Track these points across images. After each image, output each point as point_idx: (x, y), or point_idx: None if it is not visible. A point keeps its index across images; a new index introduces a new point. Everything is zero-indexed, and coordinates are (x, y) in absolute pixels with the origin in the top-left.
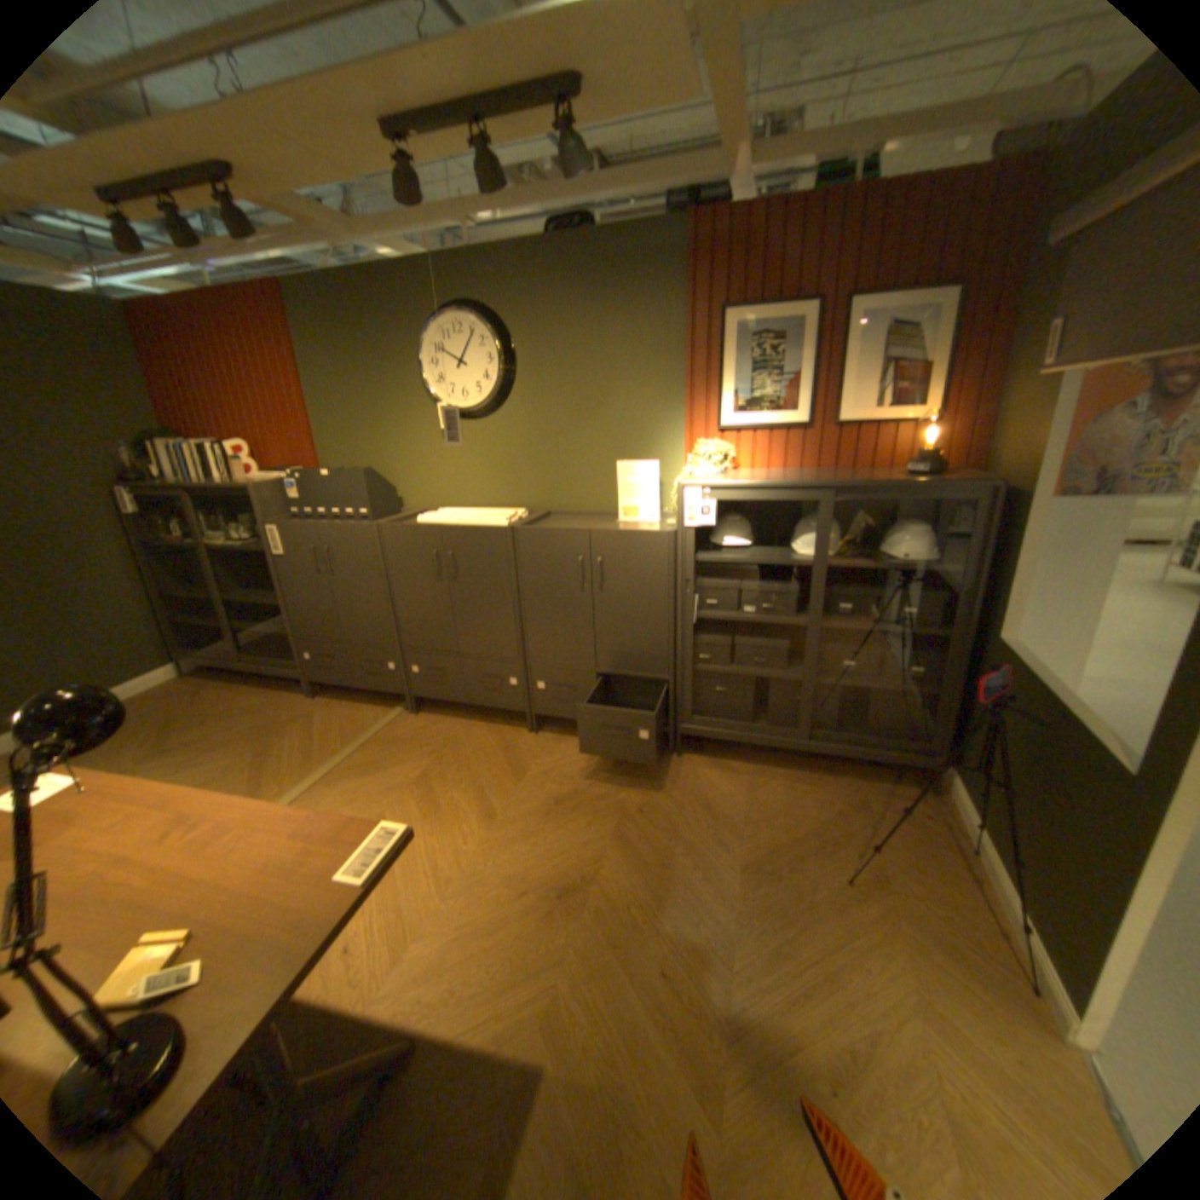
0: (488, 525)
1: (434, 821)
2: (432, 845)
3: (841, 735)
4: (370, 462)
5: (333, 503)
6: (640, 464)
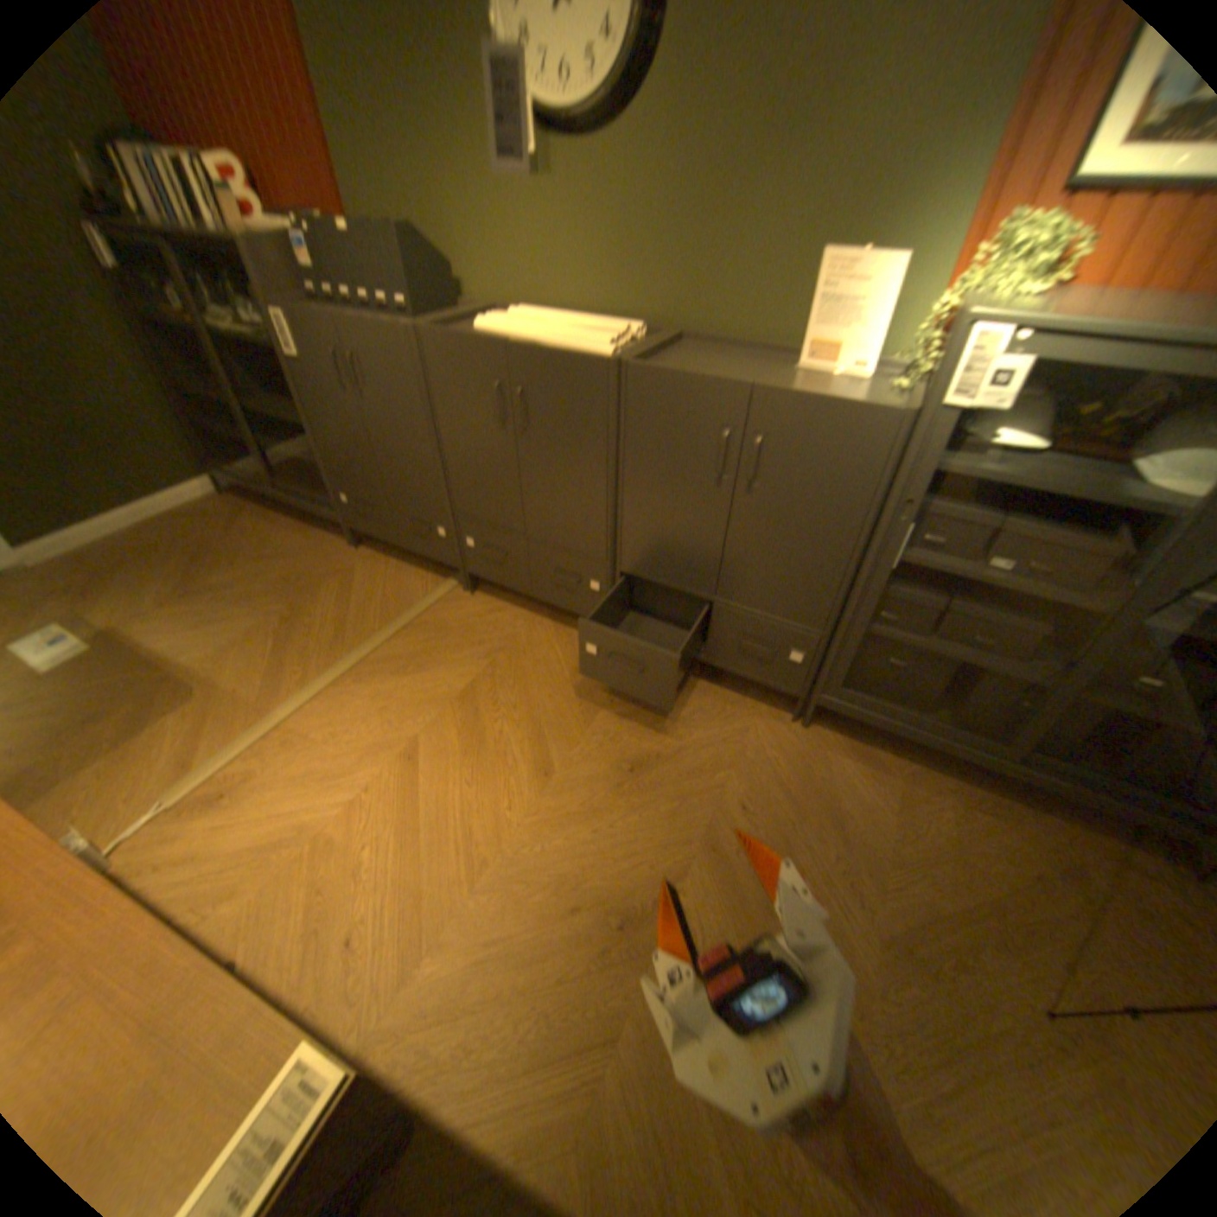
0: (579, 348)
1: (475, 764)
2: (469, 801)
3: (1079, 770)
4: (412, 213)
5: (357, 281)
6: (870, 254)
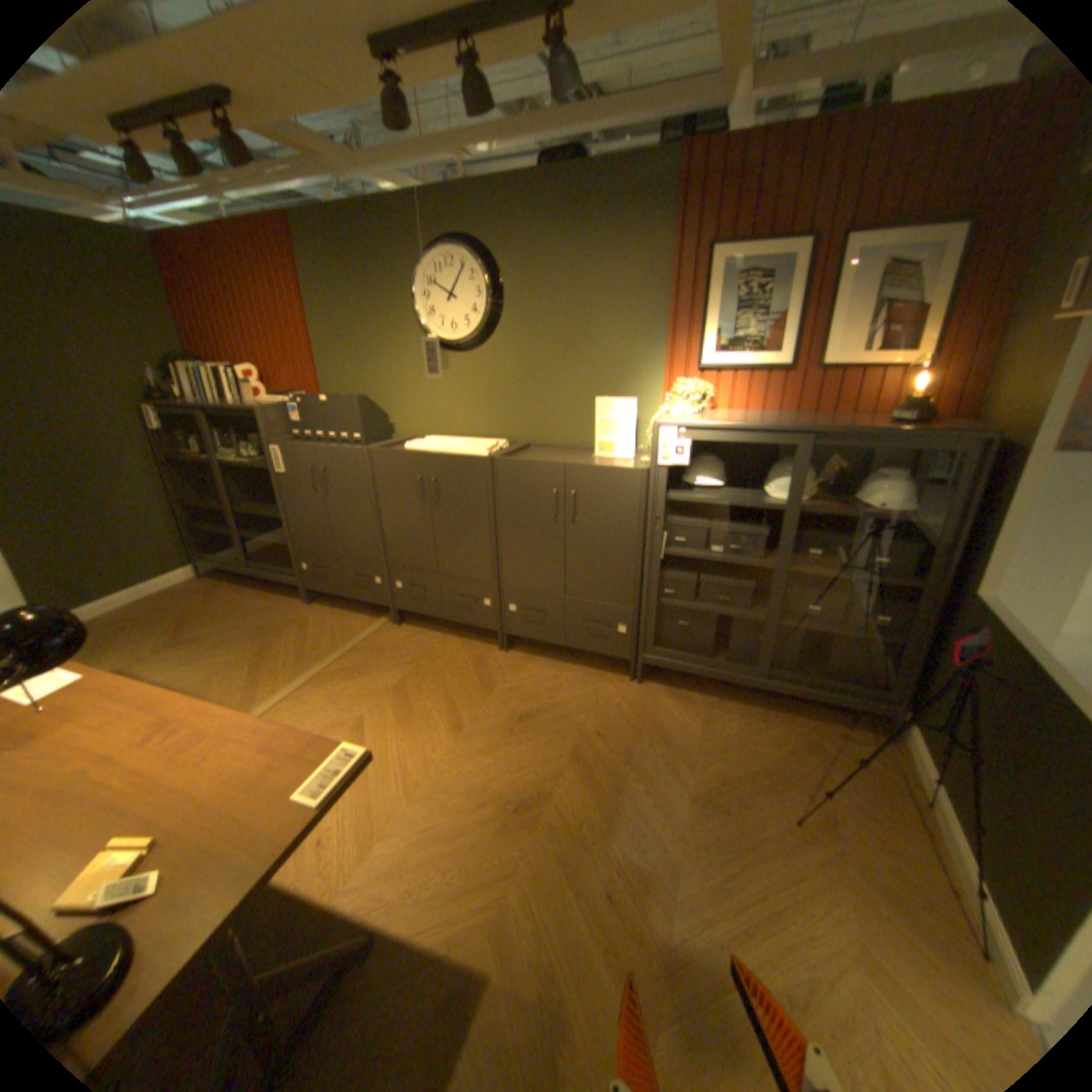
0: (469, 454)
1: (407, 728)
2: (404, 750)
3: (800, 677)
4: (365, 390)
5: (330, 427)
6: (618, 400)
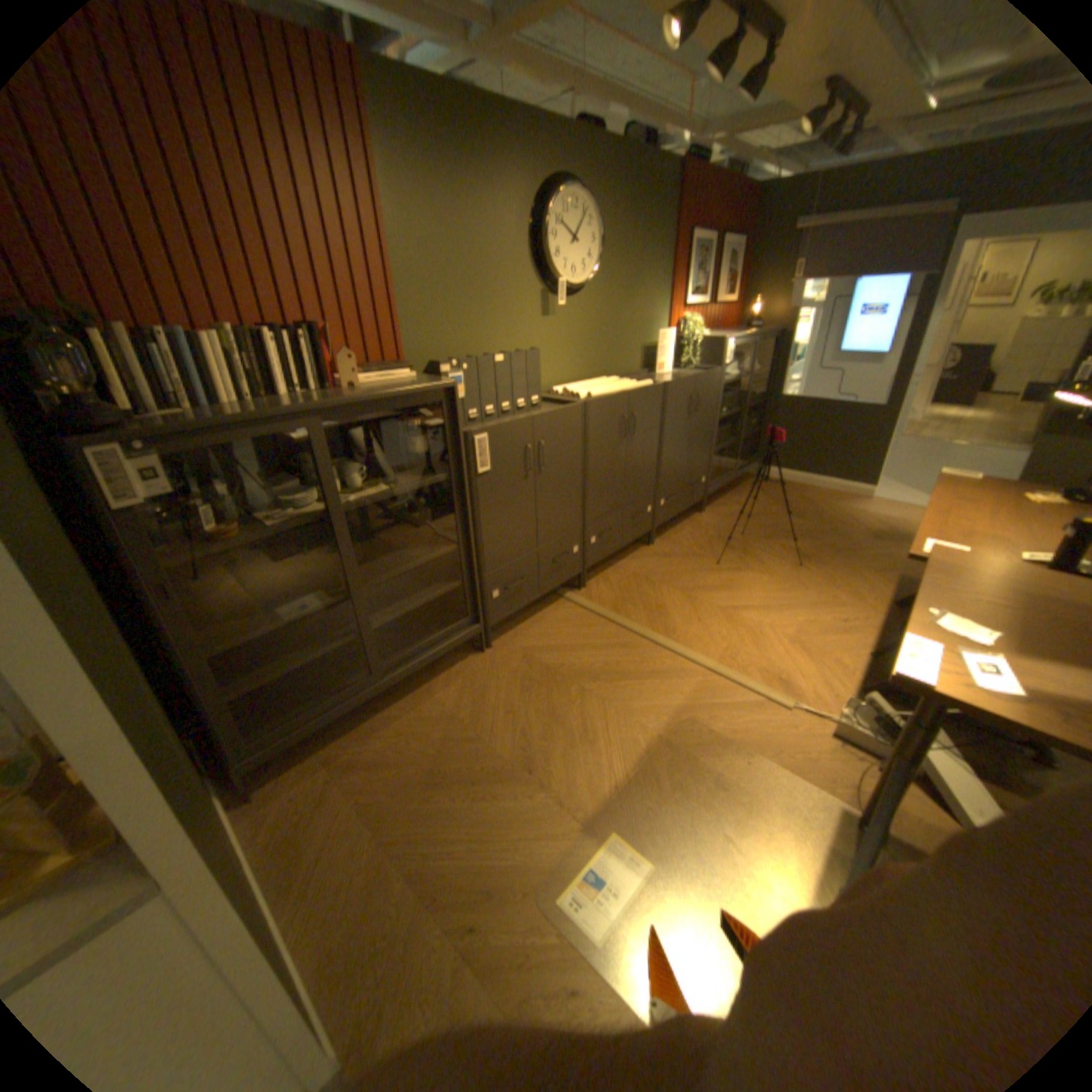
0: (642, 385)
1: (737, 589)
2: (760, 591)
3: (743, 464)
4: (470, 347)
5: (505, 395)
6: (670, 330)
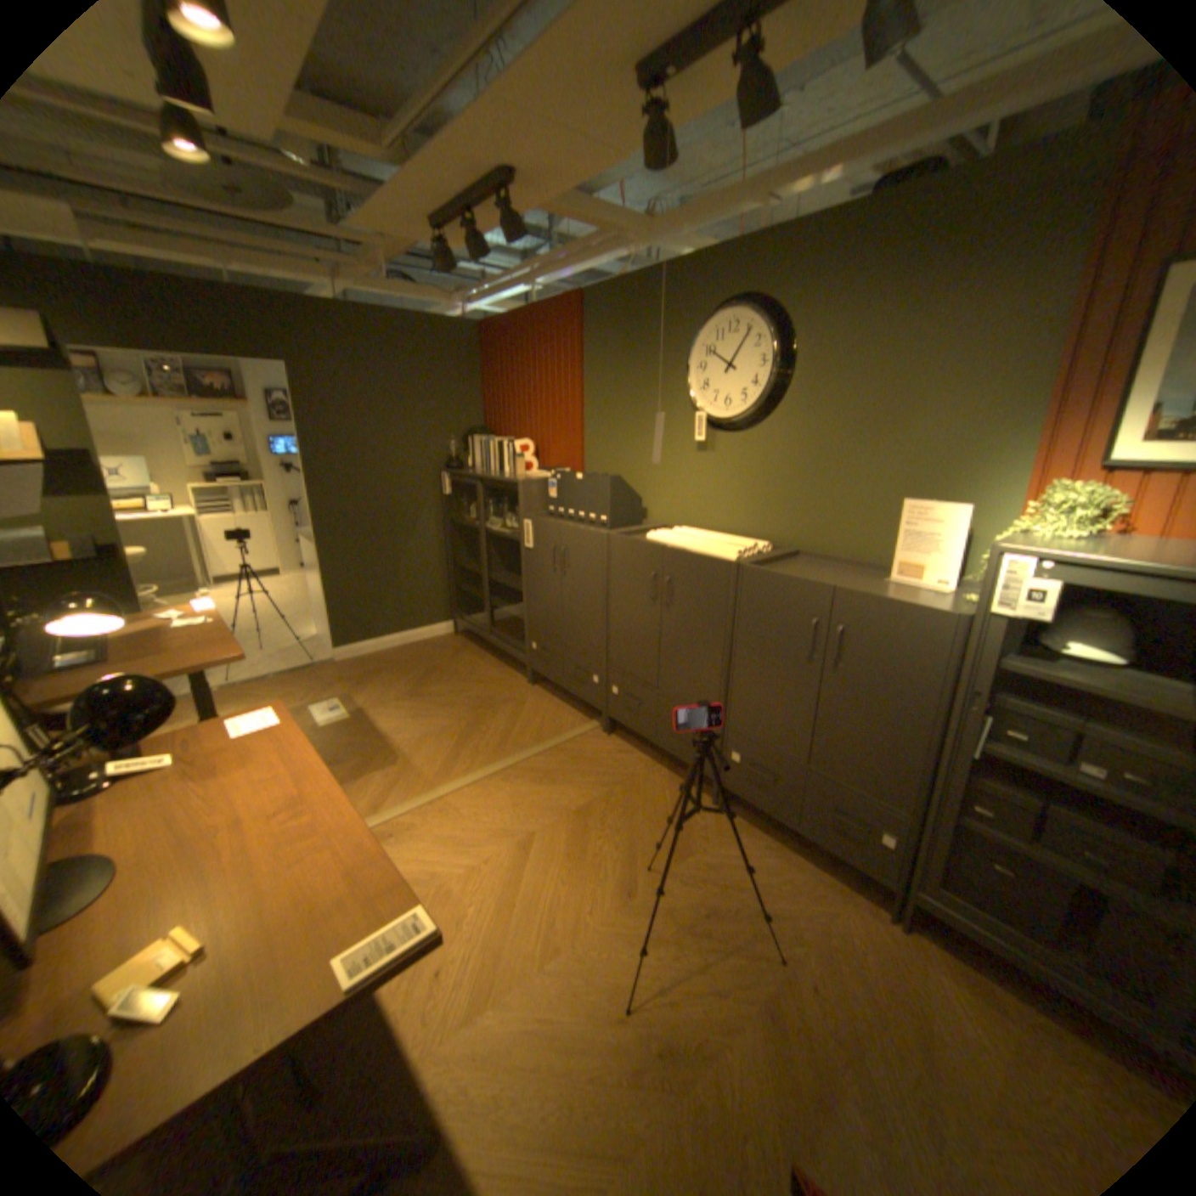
0: (715, 554)
1: (574, 867)
2: (561, 895)
3: None
4: (626, 469)
5: (582, 506)
6: (943, 504)
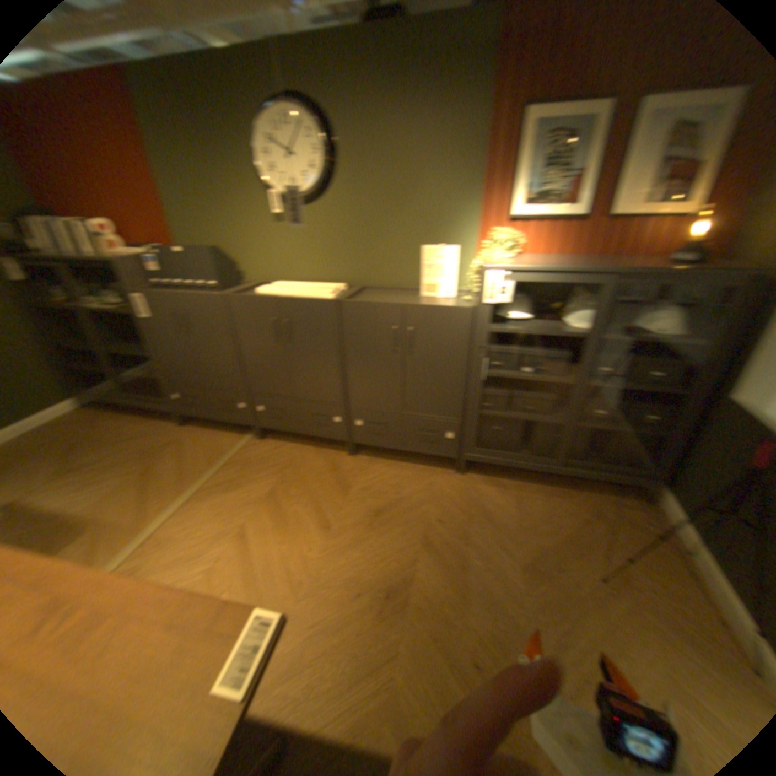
0: (314, 297)
1: (281, 532)
2: (281, 553)
3: (586, 463)
4: (210, 240)
5: (182, 275)
6: (440, 247)
